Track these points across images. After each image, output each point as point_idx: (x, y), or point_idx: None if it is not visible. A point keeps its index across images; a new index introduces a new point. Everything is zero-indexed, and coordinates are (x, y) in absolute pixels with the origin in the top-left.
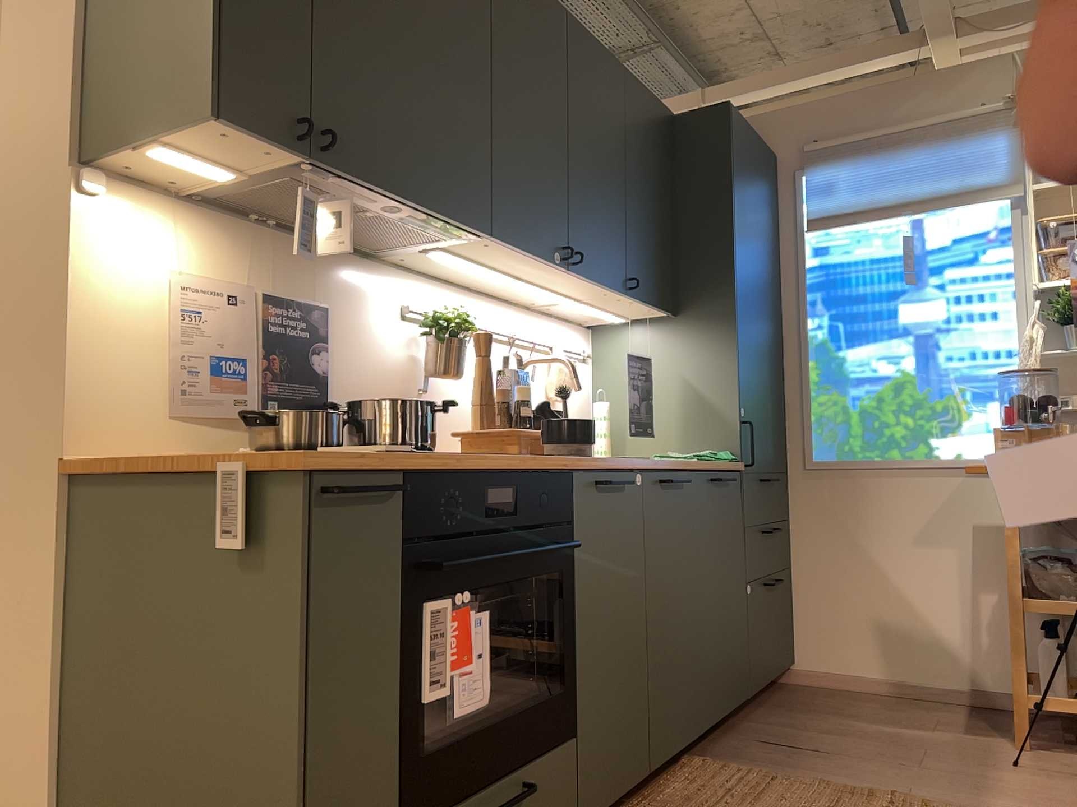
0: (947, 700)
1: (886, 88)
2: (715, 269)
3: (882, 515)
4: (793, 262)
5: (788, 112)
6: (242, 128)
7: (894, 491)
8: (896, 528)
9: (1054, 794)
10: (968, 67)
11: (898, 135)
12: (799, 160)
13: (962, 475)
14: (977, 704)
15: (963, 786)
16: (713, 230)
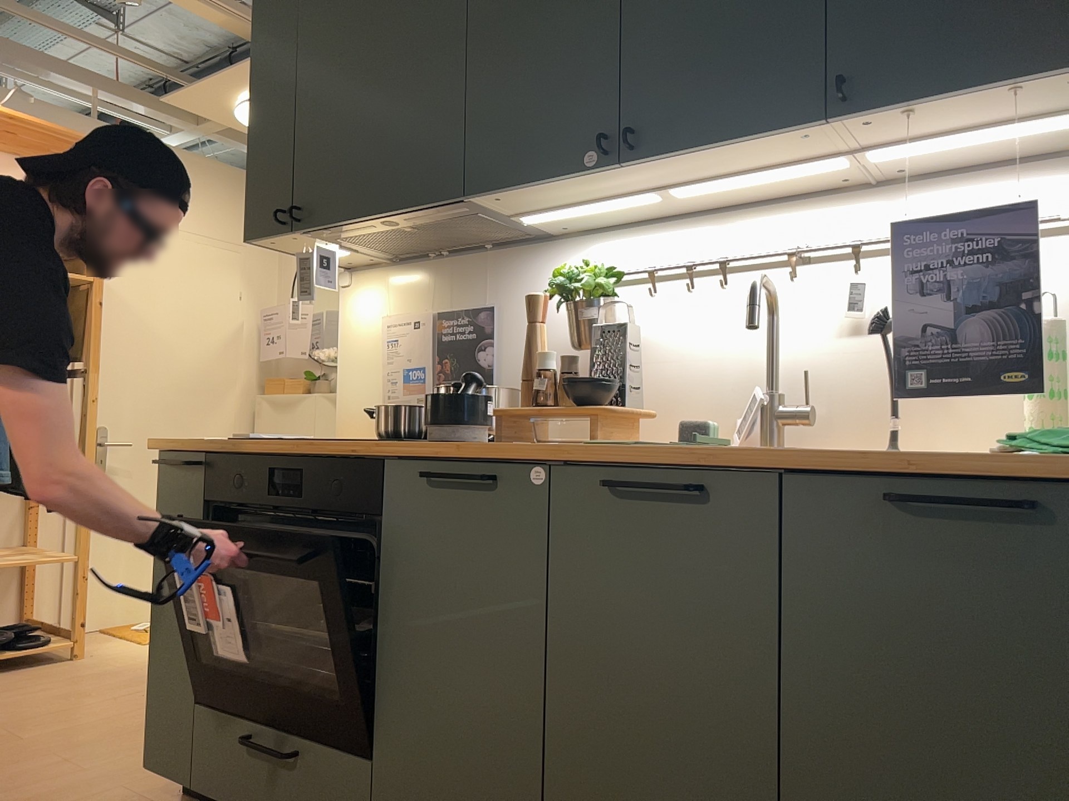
0: None
1: None
2: None
3: None
4: None
5: None
6: (263, 238)
7: None
8: None
9: None
10: None
11: None
12: None
13: None
14: None
15: None
16: None
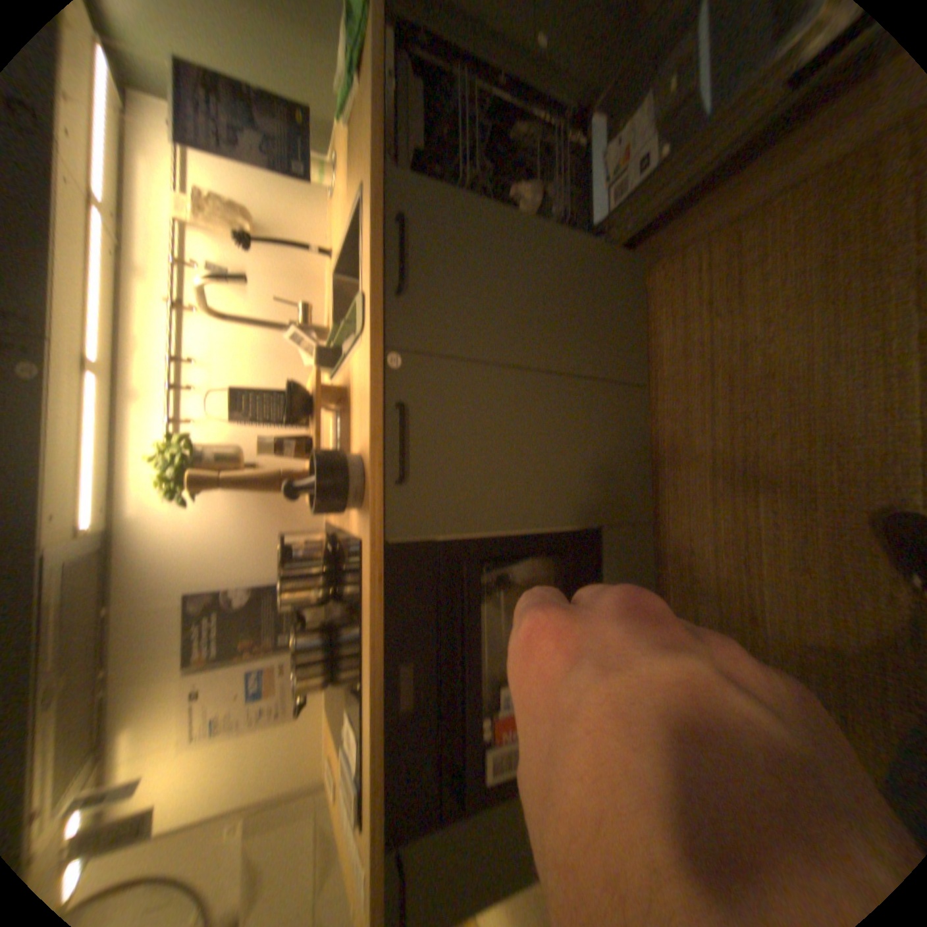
0: None
1: None
2: None
3: None
4: None
5: None
6: None
7: None
8: None
9: None
10: None
11: None
12: None
13: None
14: None
15: None
16: None
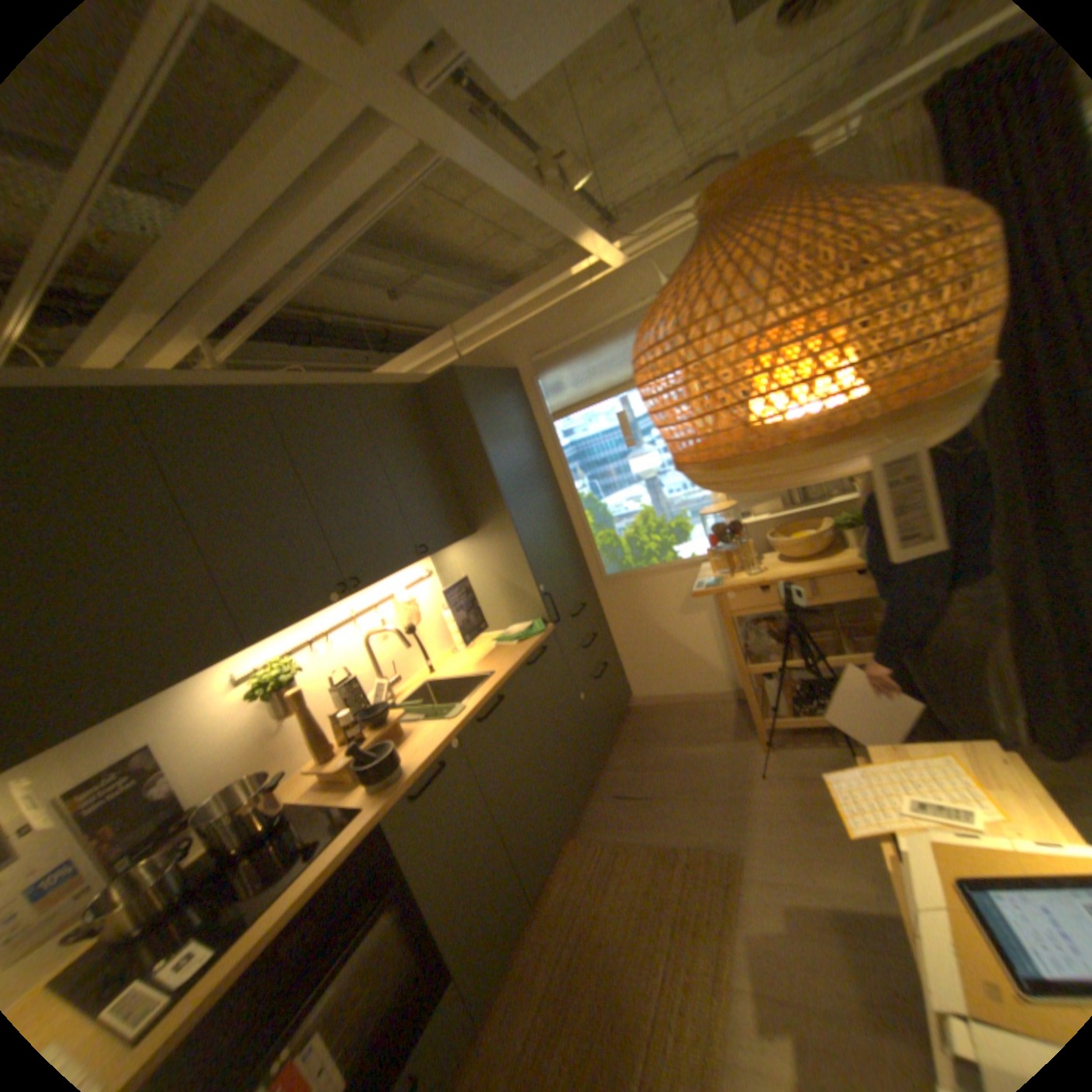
0: (722, 701)
1: (574, 296)
2: (488, 496)
3: (656, 601)
4: (552, 444)
5: (513, 330)
6: None
7: (660, 585)
8: (667, 607)
9: (784, 813)
10: (627, 267)
11: (592, 335)
12: (532, 367)
13: (697, 567)
14: (739, 701)
15: (730, 820)
16: (477, 468)
